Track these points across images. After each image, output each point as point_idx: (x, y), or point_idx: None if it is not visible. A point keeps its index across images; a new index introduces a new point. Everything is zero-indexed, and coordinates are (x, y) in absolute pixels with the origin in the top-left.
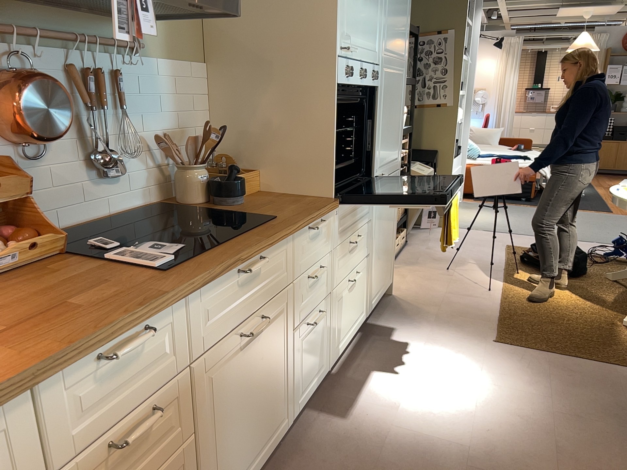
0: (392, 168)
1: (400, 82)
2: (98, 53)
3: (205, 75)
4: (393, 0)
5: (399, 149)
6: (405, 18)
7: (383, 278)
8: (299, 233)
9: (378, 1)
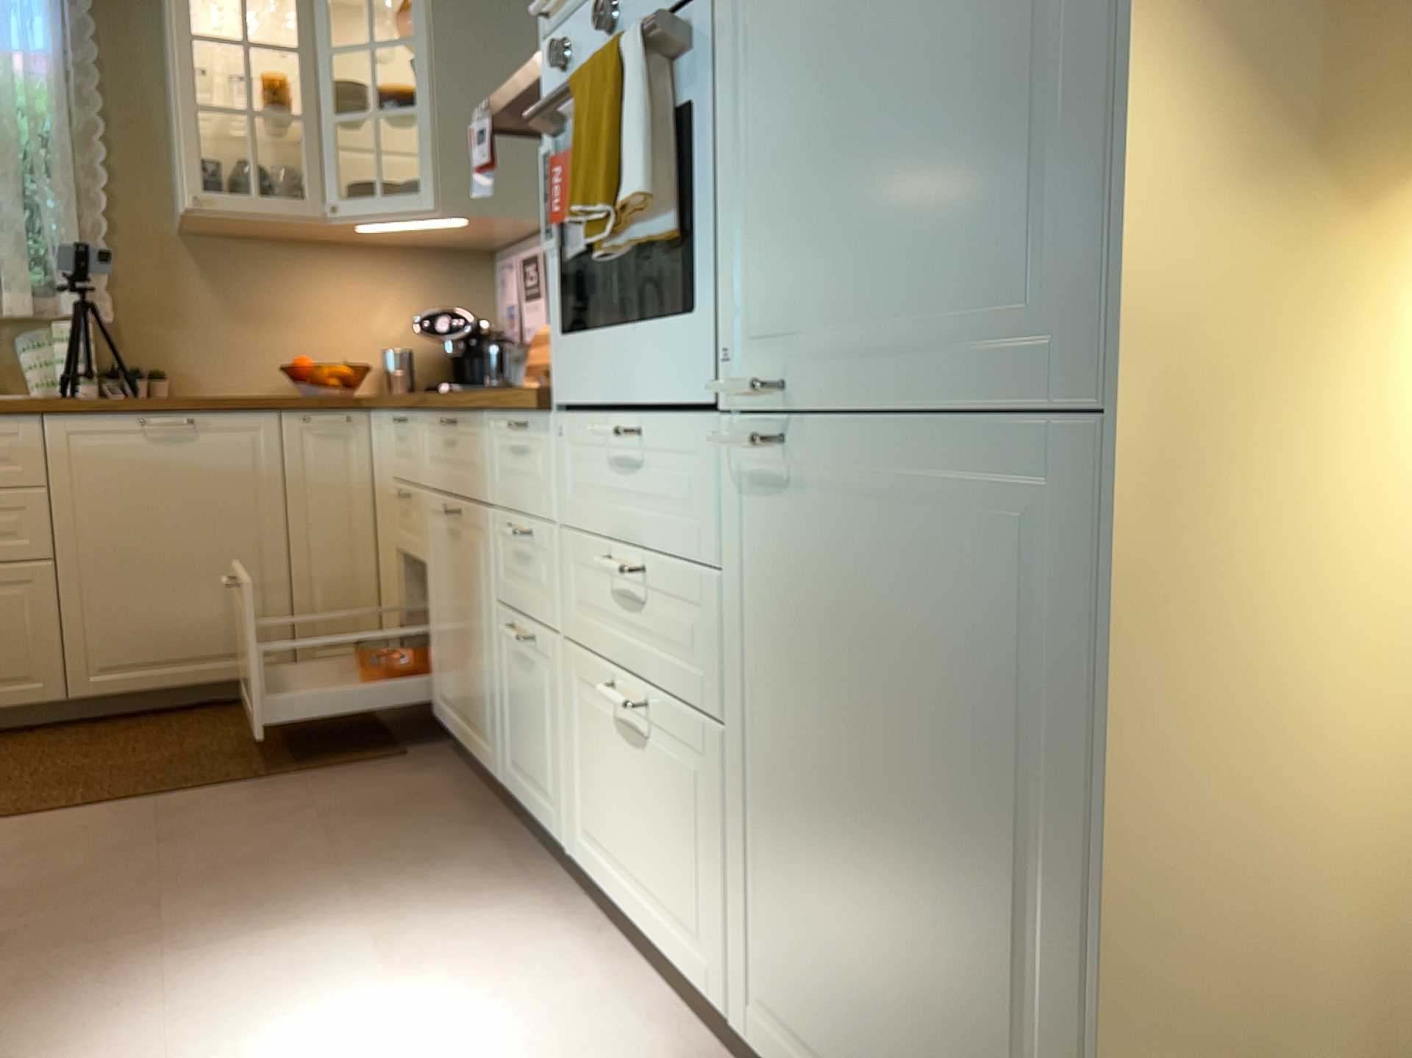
0: (936, 382)
1: None
2: None
3: None
4: None
5: (1080, 242)
6: None
7: None
8: (493, 422)
9: None
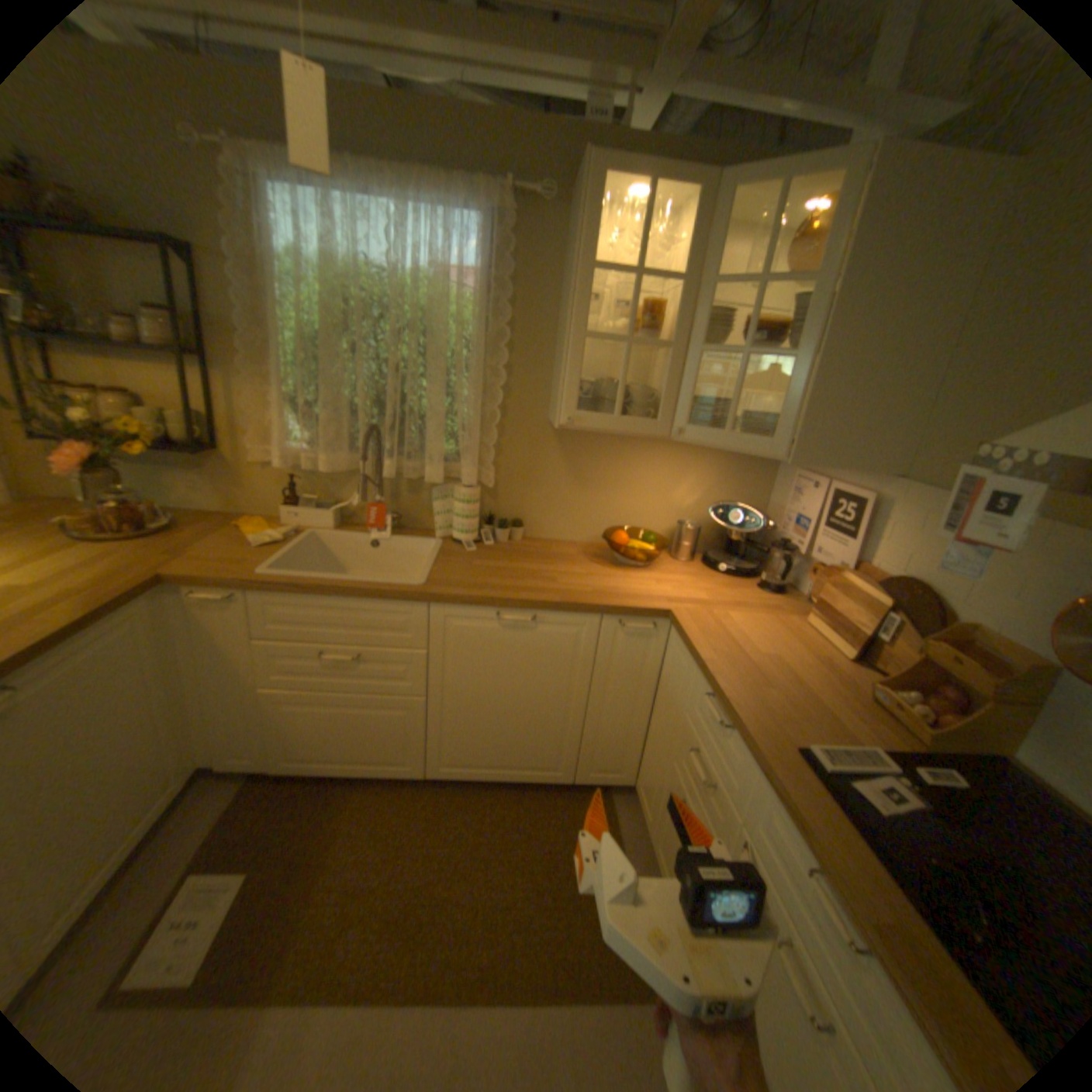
0: None
1: None
2: None
3: None
4: None
5: None
6: None
7: None
8: None
9: None
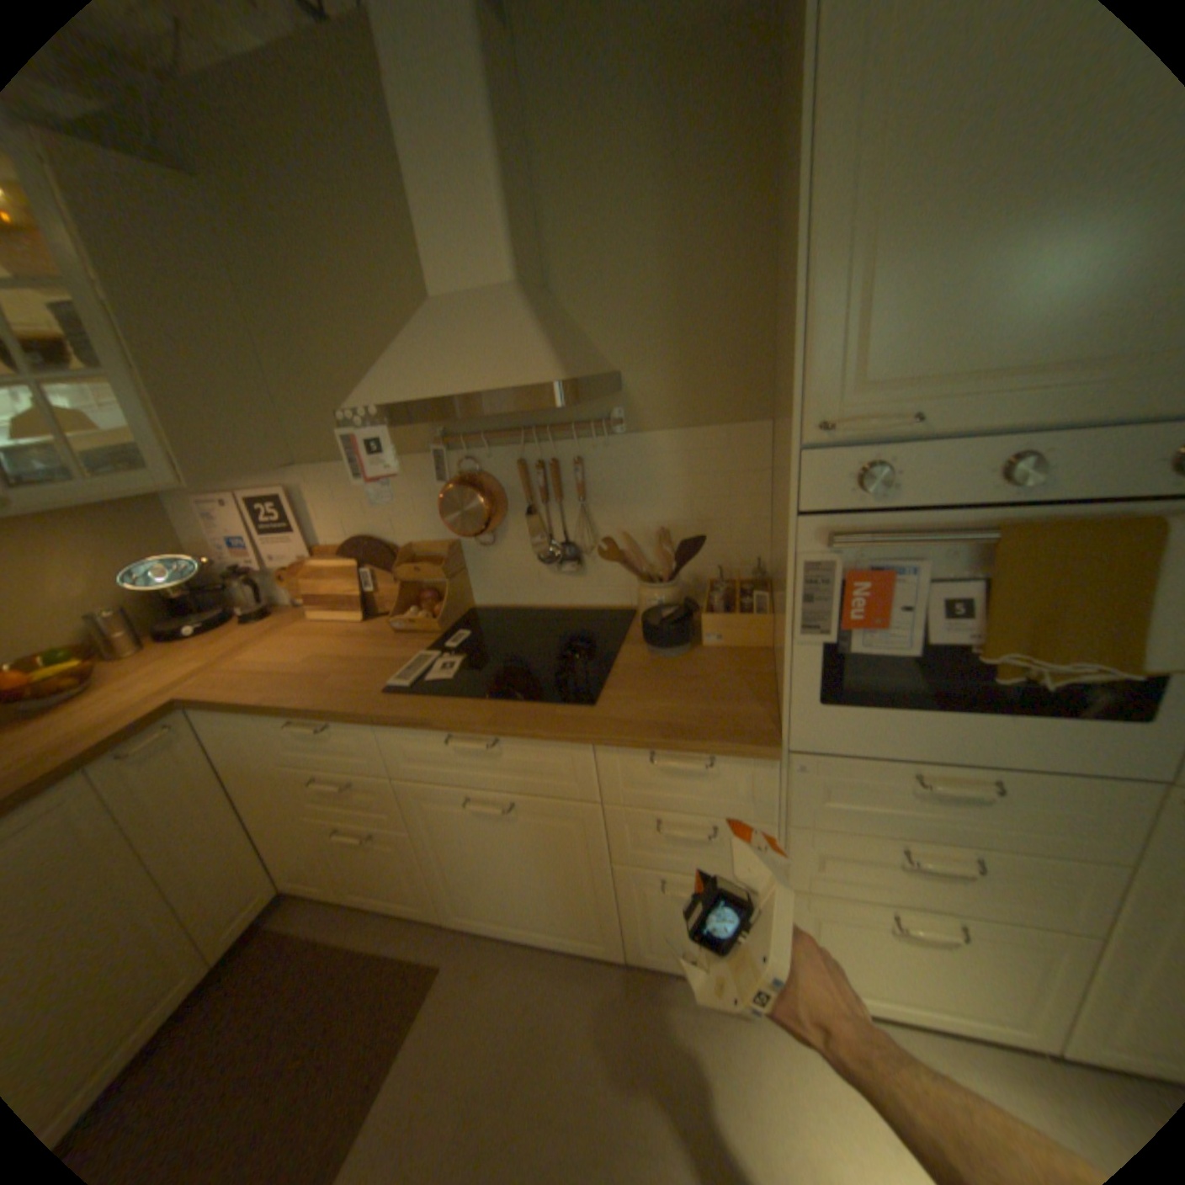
0: None
1: None
2: (559, 439)
3: (762, 439)
4: None
5: None
6: None
7: None
8: (616, 749)
9: None
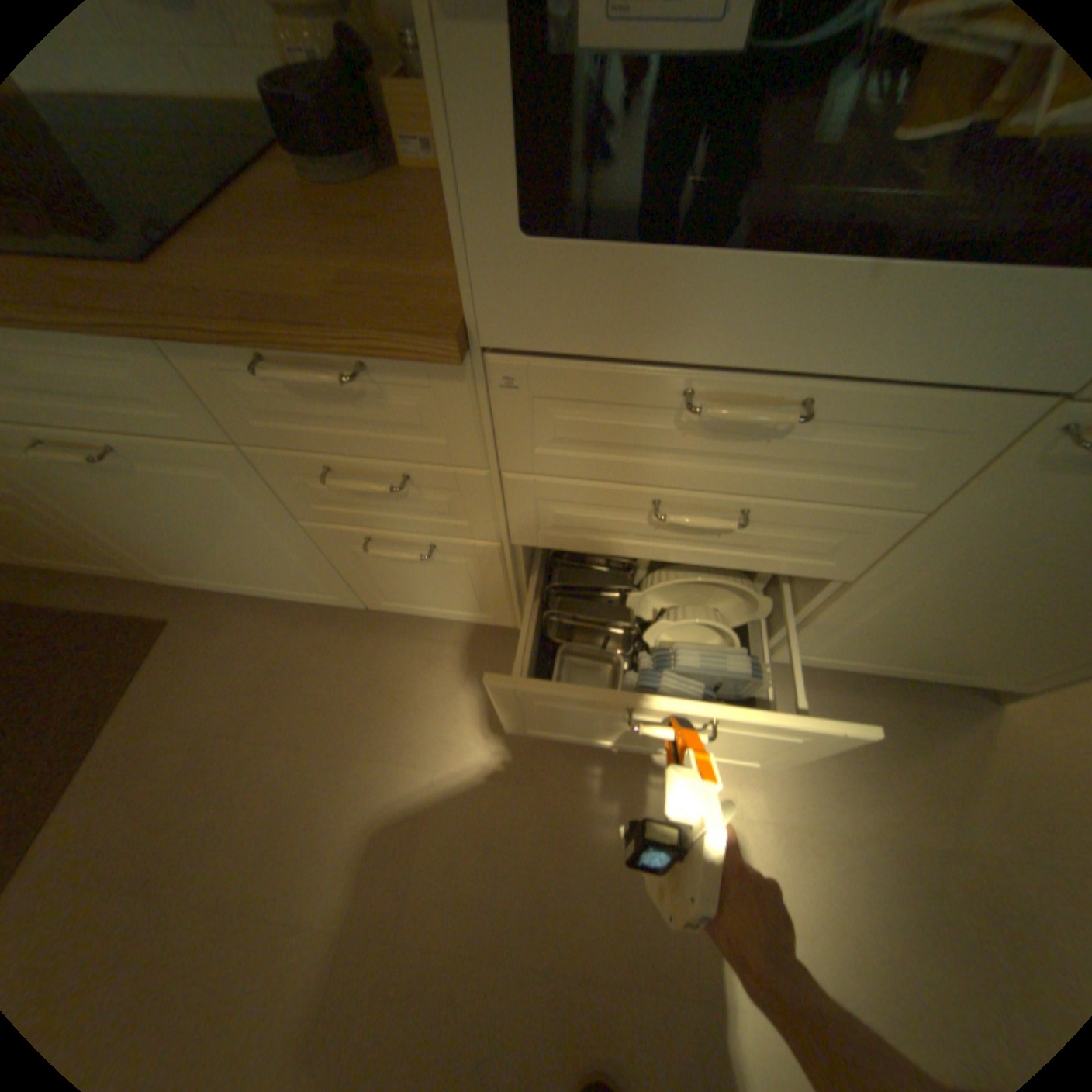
0: None
1: None
2: None
3: None
4: None
5: None
6: None
7: (949, 662)
8: (193, 348)
9: None
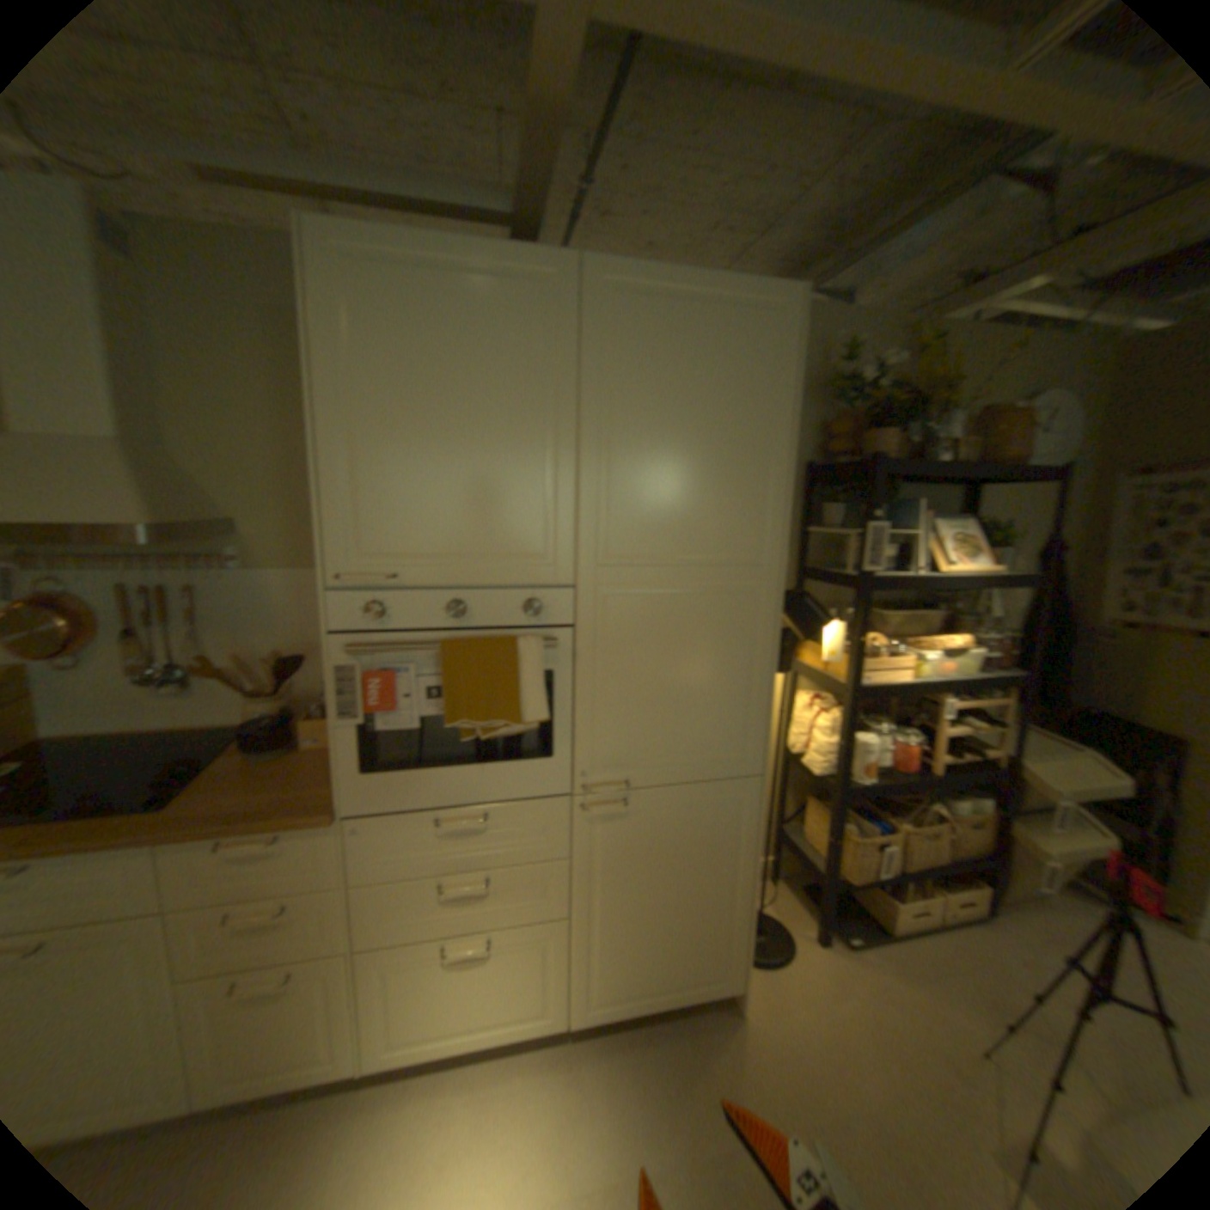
0: (699, 773)
1: (724, 608)
2: (172, 568)
3: None
4: (645, 458)
5: (750, 738)
6: (741, 481)
7: (672, 978)
8: (181, 847)
9: (544, 474)
